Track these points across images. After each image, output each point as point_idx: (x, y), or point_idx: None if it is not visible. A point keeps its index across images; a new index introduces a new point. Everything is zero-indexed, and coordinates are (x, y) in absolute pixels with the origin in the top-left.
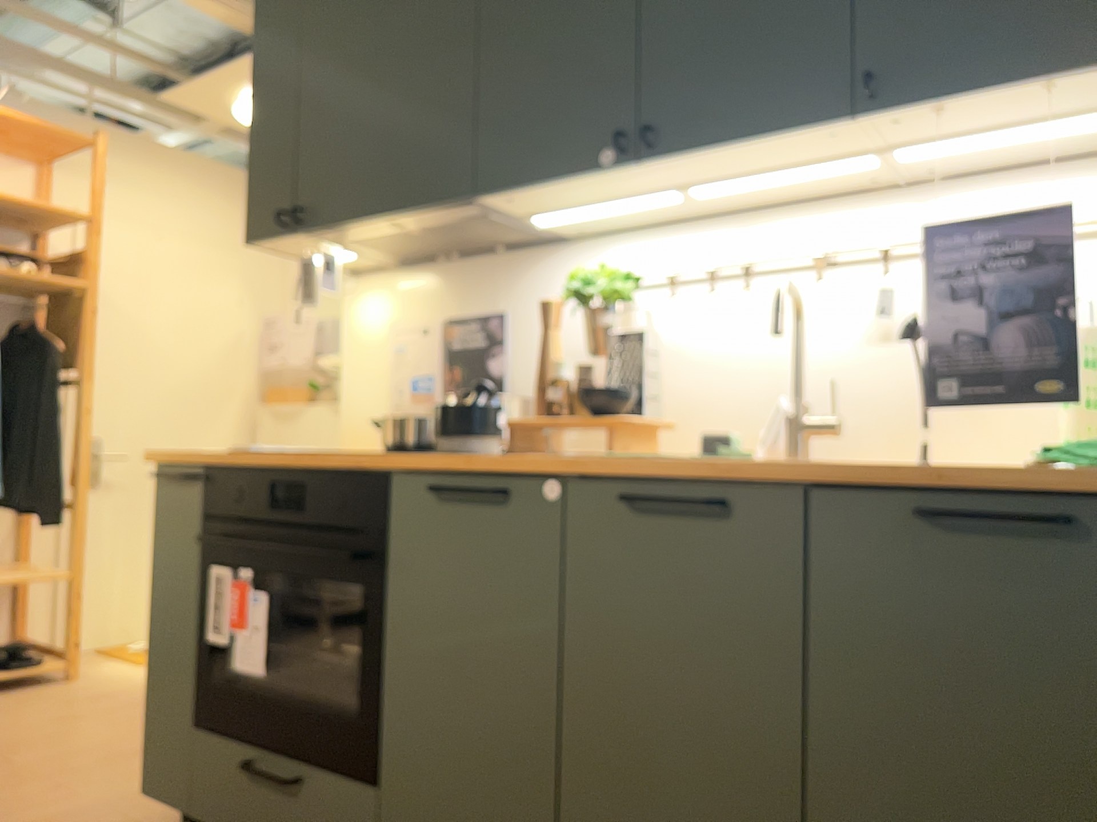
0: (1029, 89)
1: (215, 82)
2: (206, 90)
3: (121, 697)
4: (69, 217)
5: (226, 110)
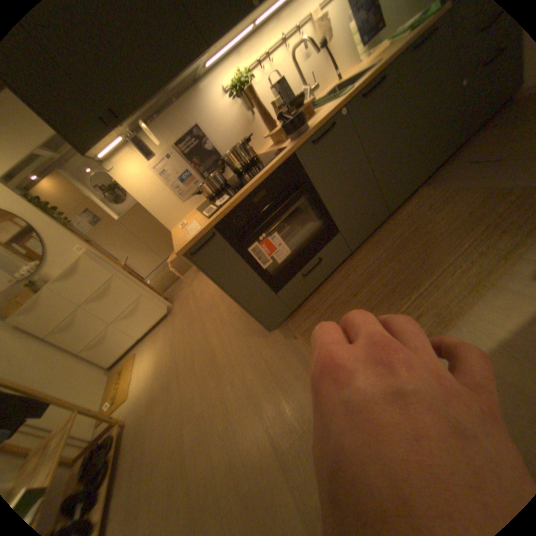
0: None
1: None
2: None
3: (153, 392)
4: None
5: None
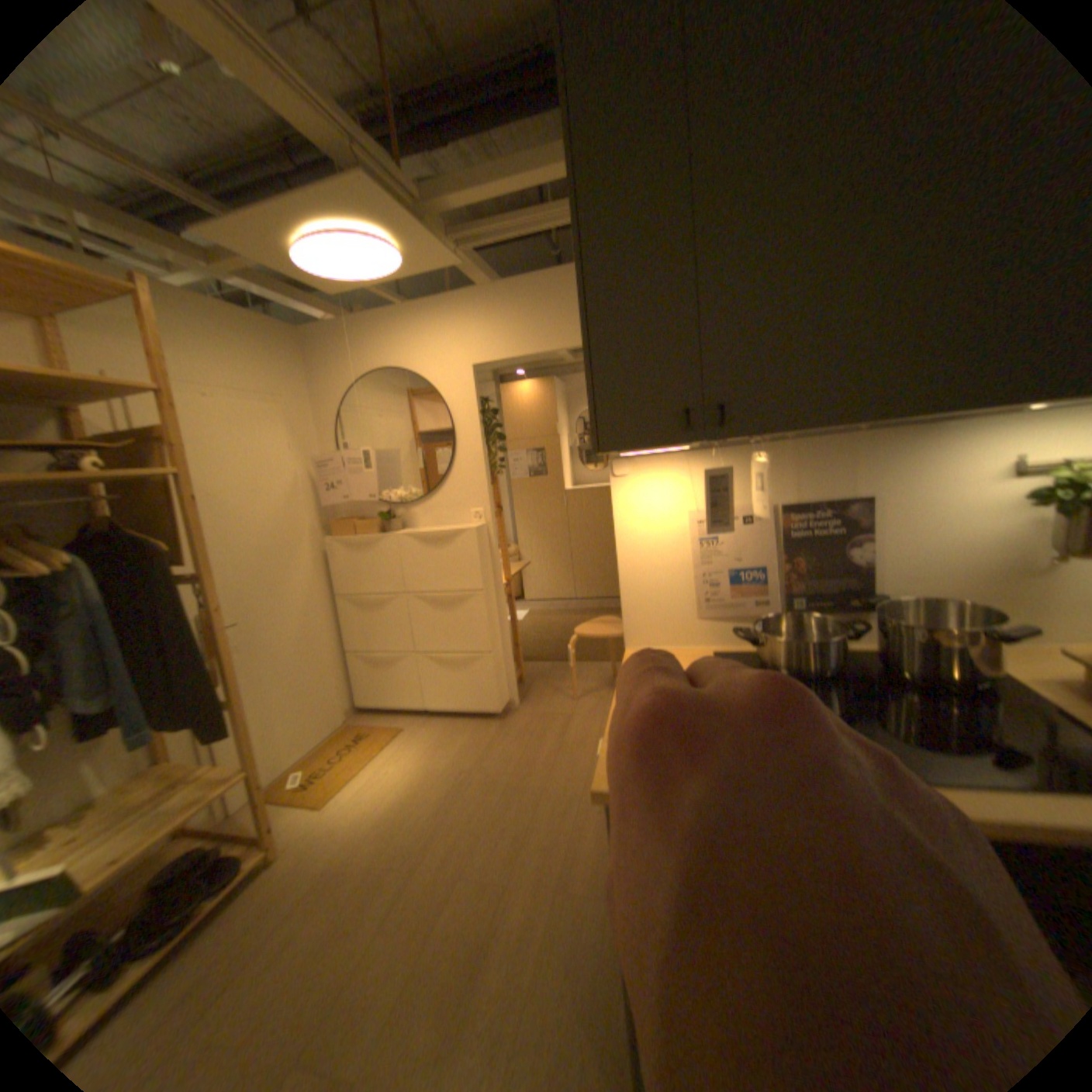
0: None
1: (275, 211)
2: (258, 221)
3: (351, 870)
4: (128, 391)
5: (272, 248)
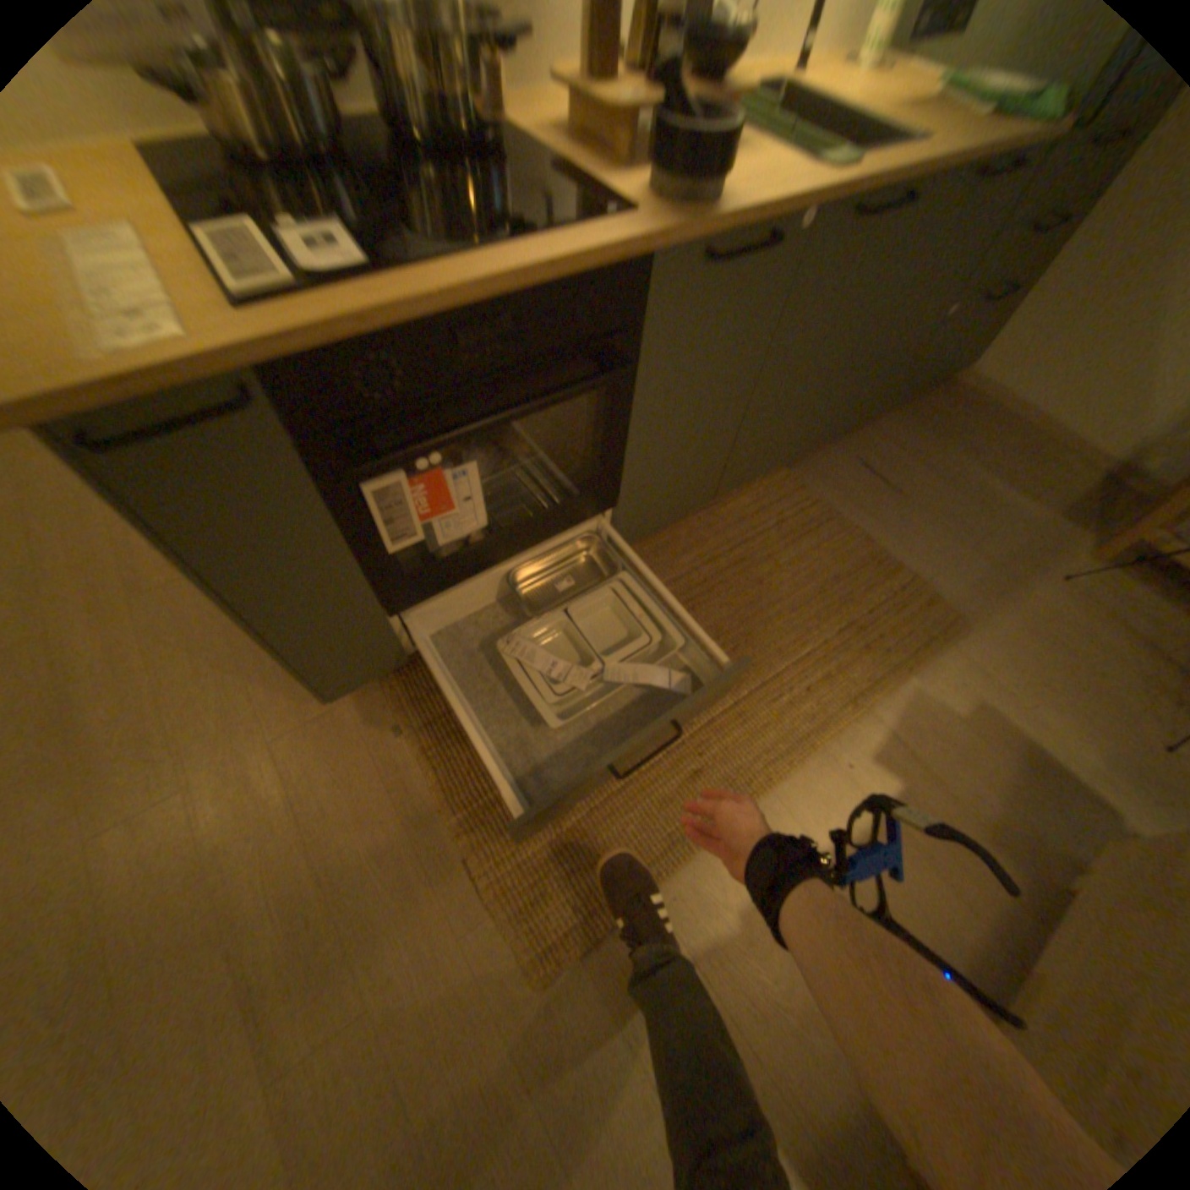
0: None
1: None
2: None
3: None
4: None
5: None
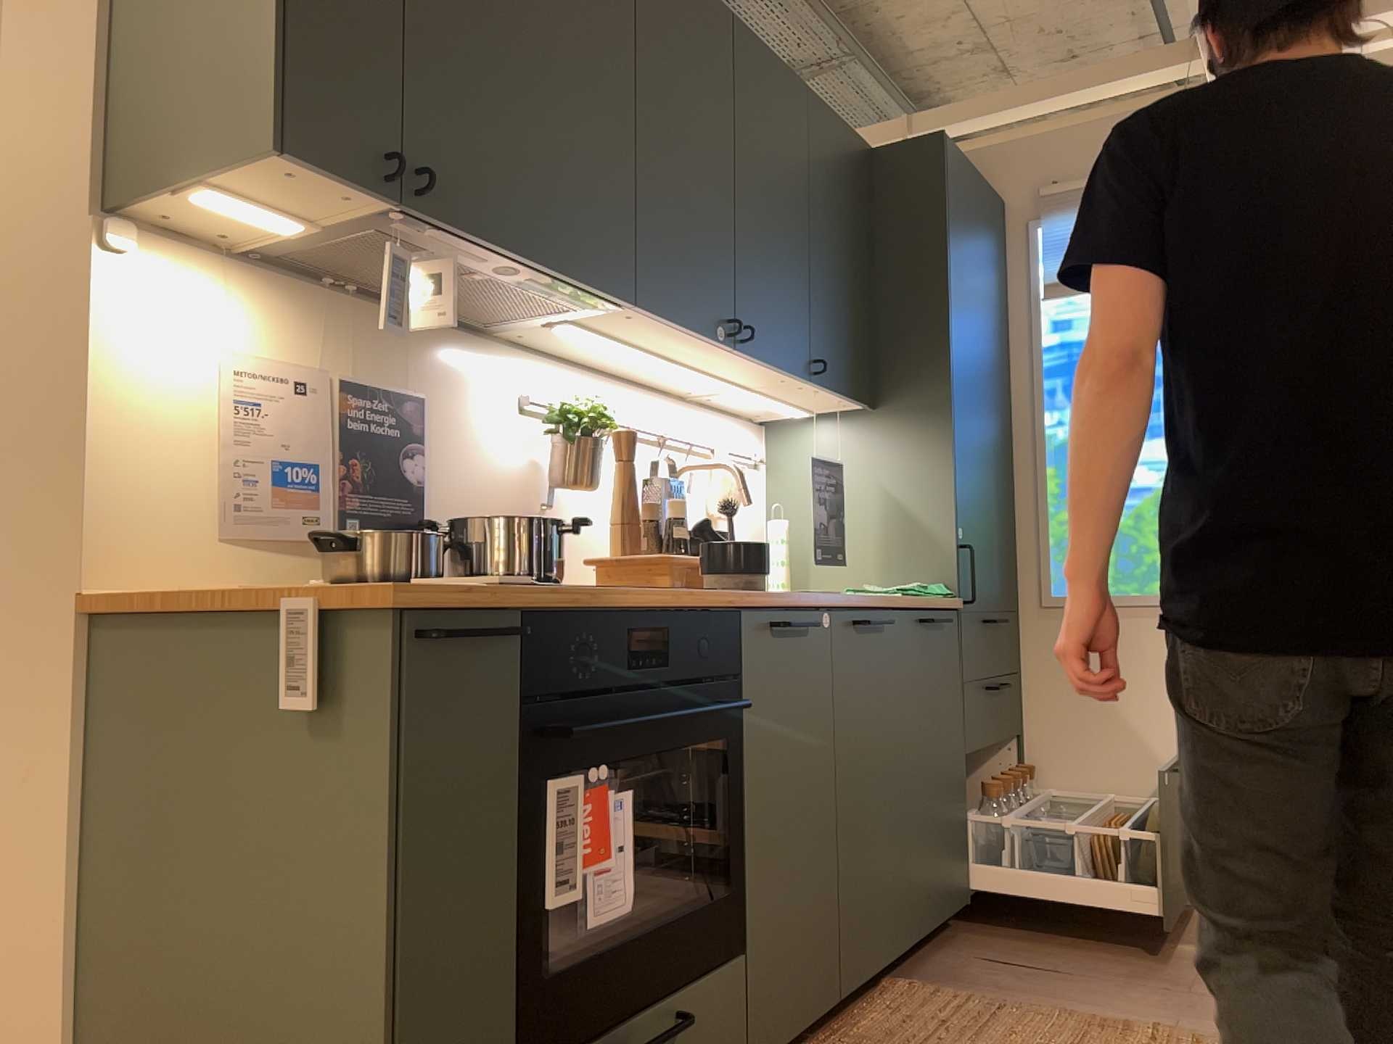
0: (840, 397)
1: None
2: None
3: None
4: None
5: None
